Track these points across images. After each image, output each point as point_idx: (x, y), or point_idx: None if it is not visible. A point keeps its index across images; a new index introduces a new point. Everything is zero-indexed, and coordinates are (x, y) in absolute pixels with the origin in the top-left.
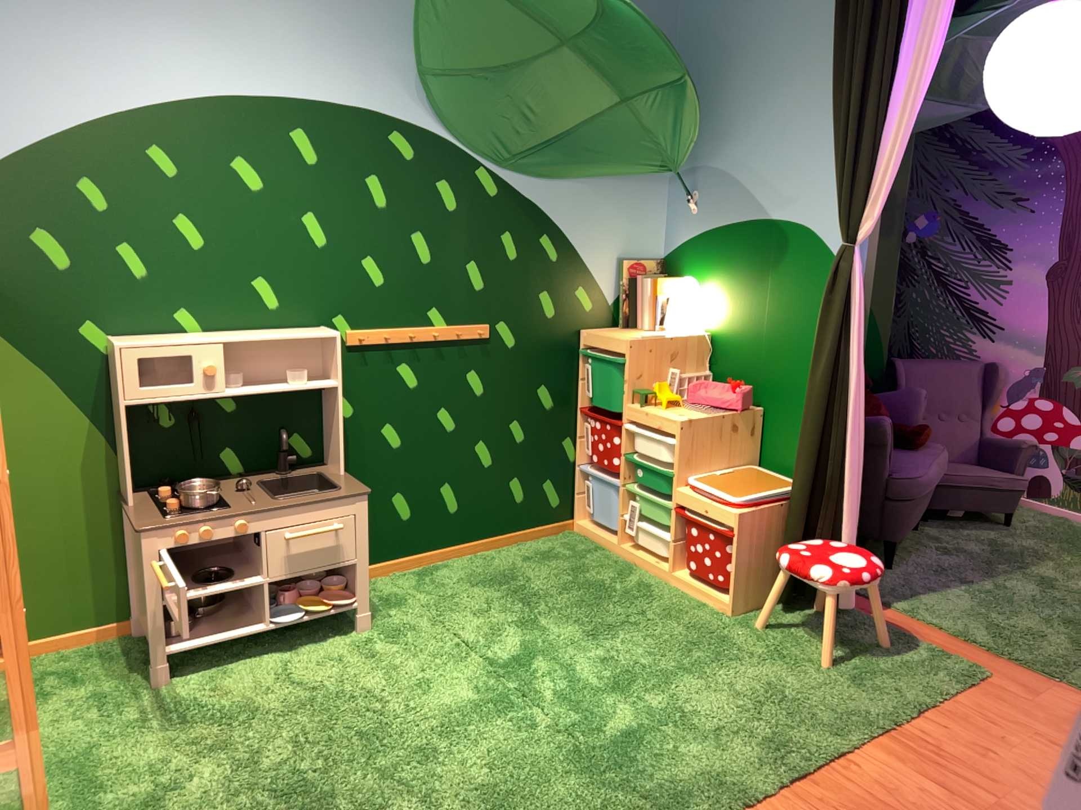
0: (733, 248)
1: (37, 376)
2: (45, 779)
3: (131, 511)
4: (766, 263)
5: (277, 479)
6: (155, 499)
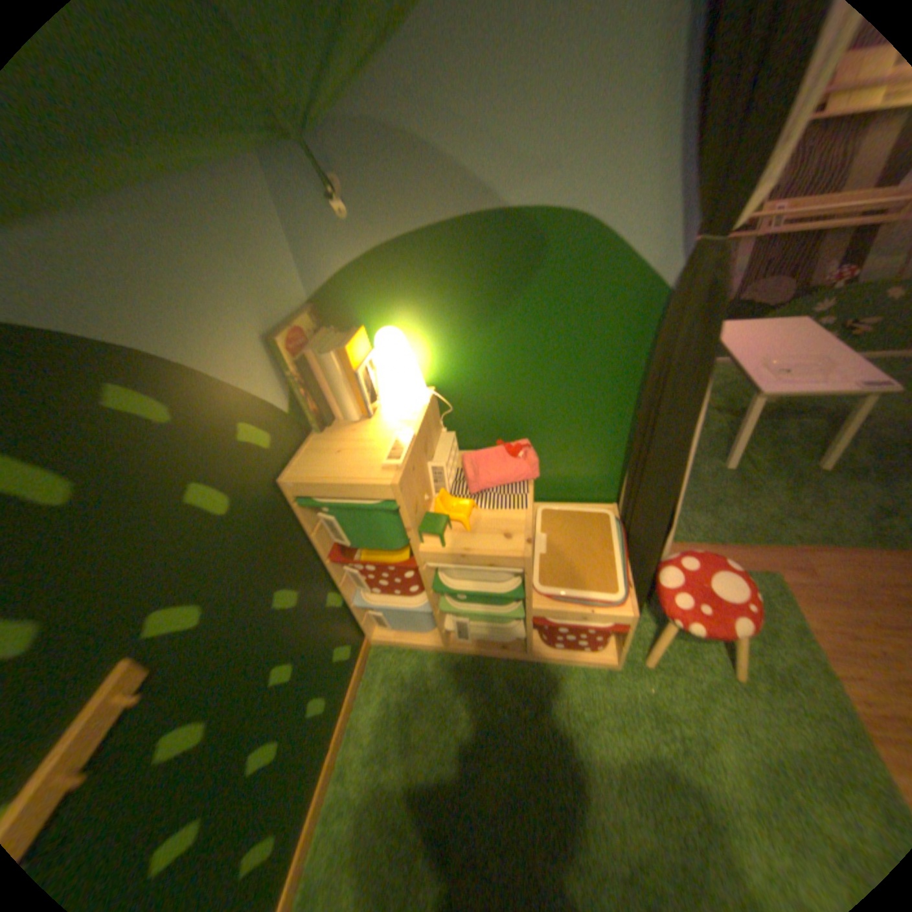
0: (441, 267)
1: None
2: None
3: None
4: (509, 281)
5: None
6: None
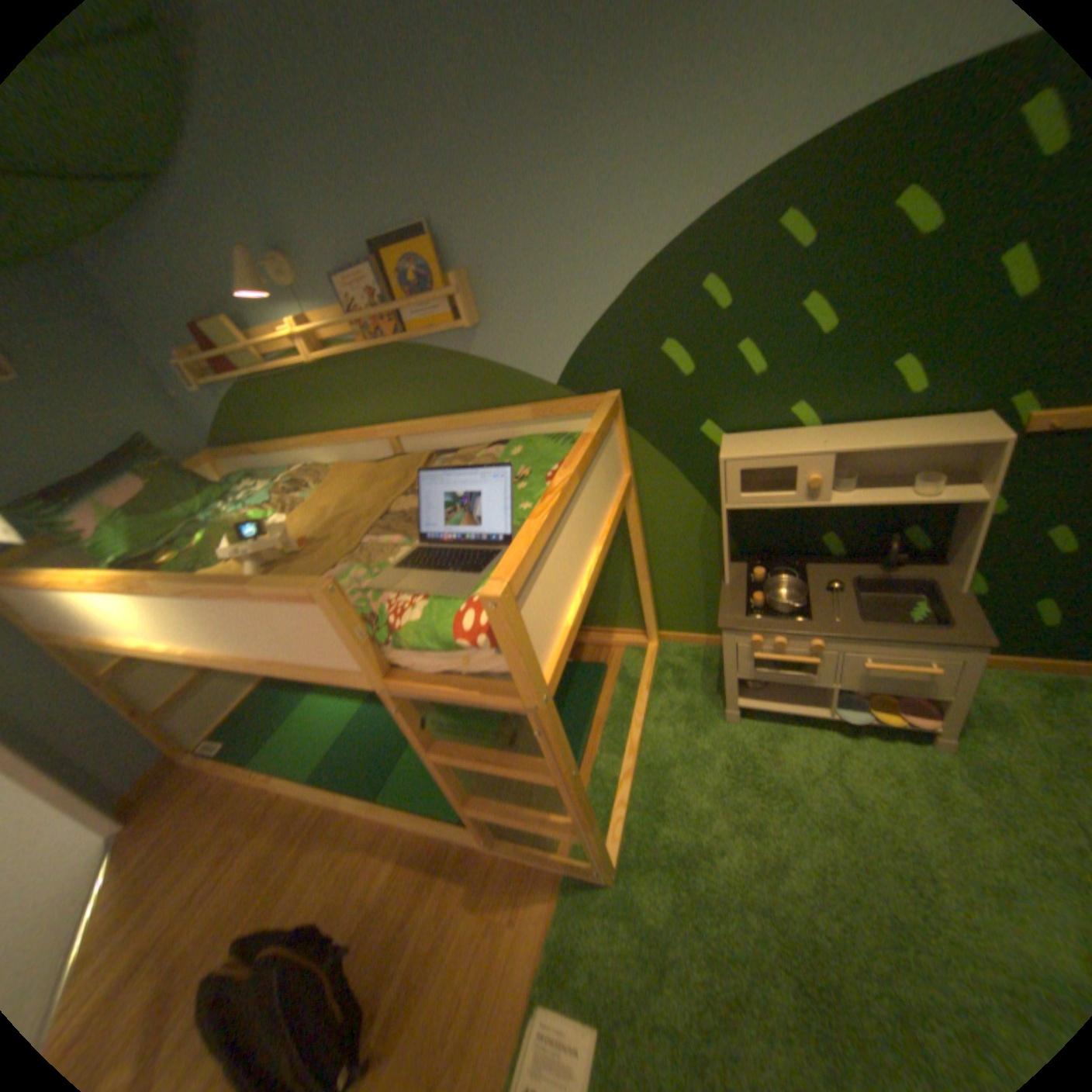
0: None
1: (666, 467)
2: (635, 780)
3: (724, 593)
4: None
5: (878, 578)
6: (750, 576)
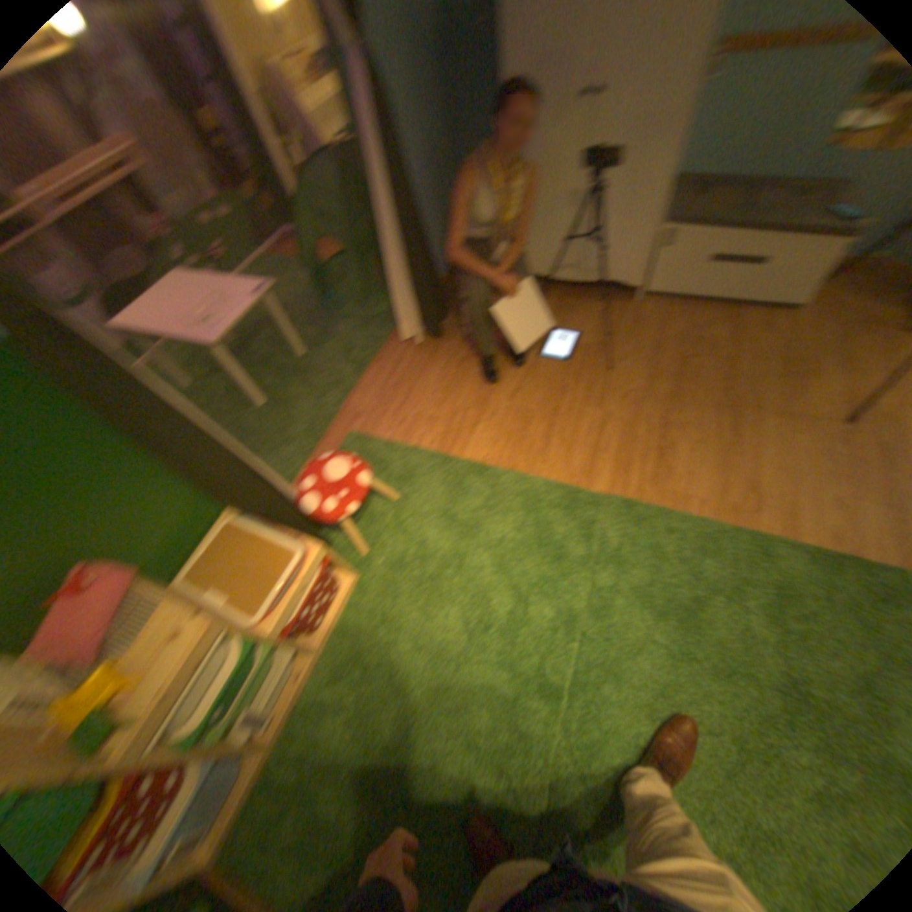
0: None
1: None
2: None
3: None
4: None
5: None
6: None
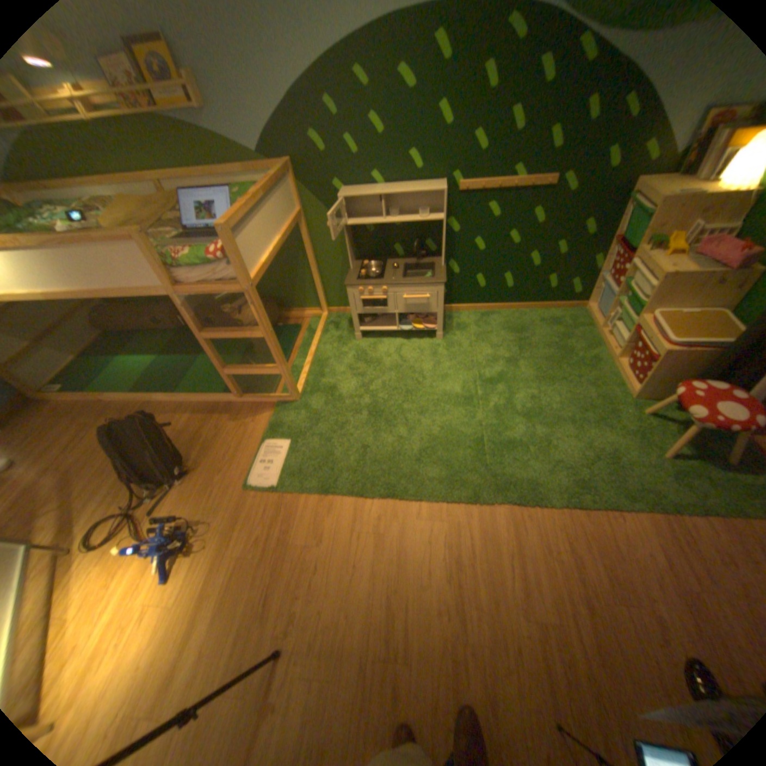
0: None
1: (318, 206)
2: (312, 366)
3: (349, 273)
4: None
5: (413, 264)
6: (362, 266)
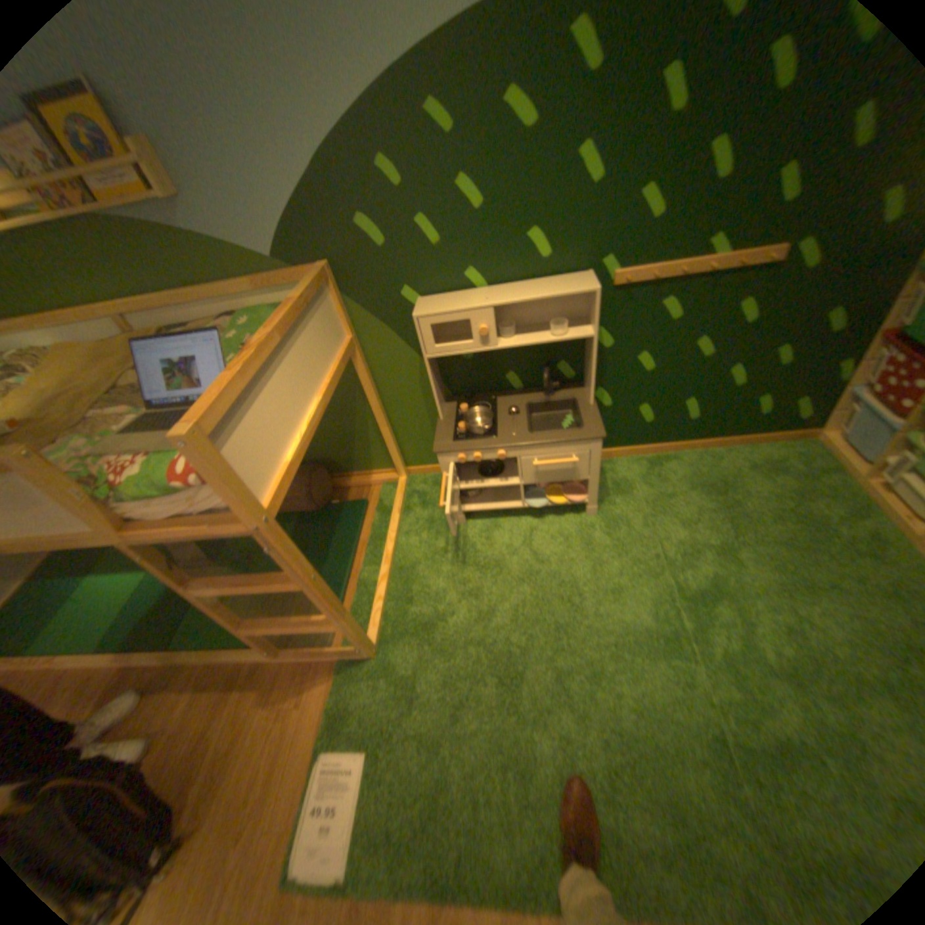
0: None
1: (381, 329)
2: (390, 580)
3: (439, 426)
4: None
5: (541, 402)
6: (458, 411)
